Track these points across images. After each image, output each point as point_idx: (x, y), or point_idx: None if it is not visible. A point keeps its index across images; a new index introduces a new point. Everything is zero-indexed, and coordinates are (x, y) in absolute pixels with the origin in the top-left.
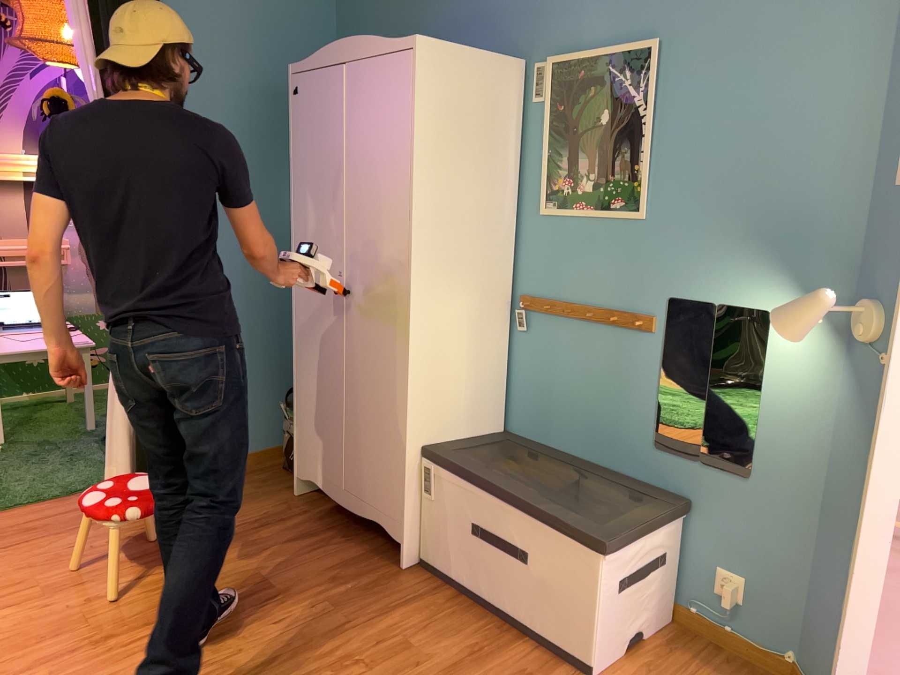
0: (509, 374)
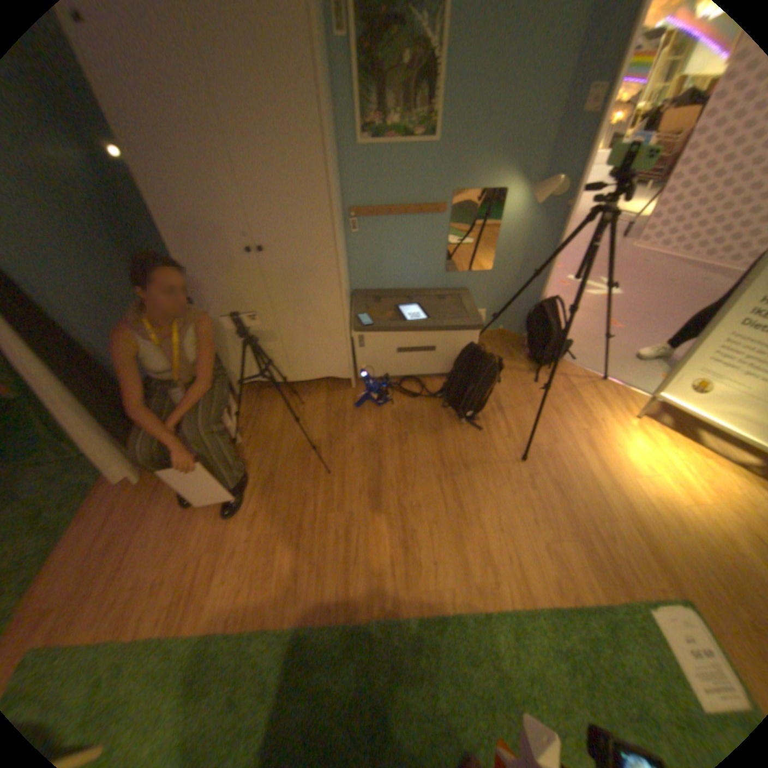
0: (348, 261)
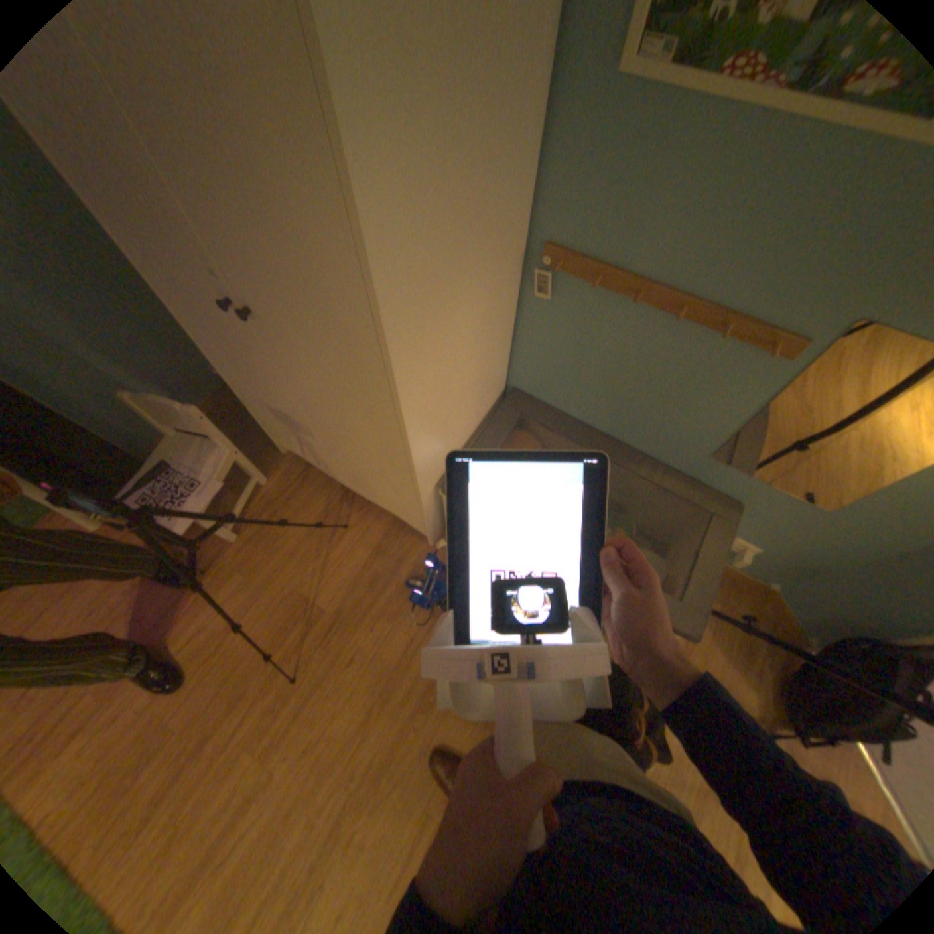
0: (516, 341)
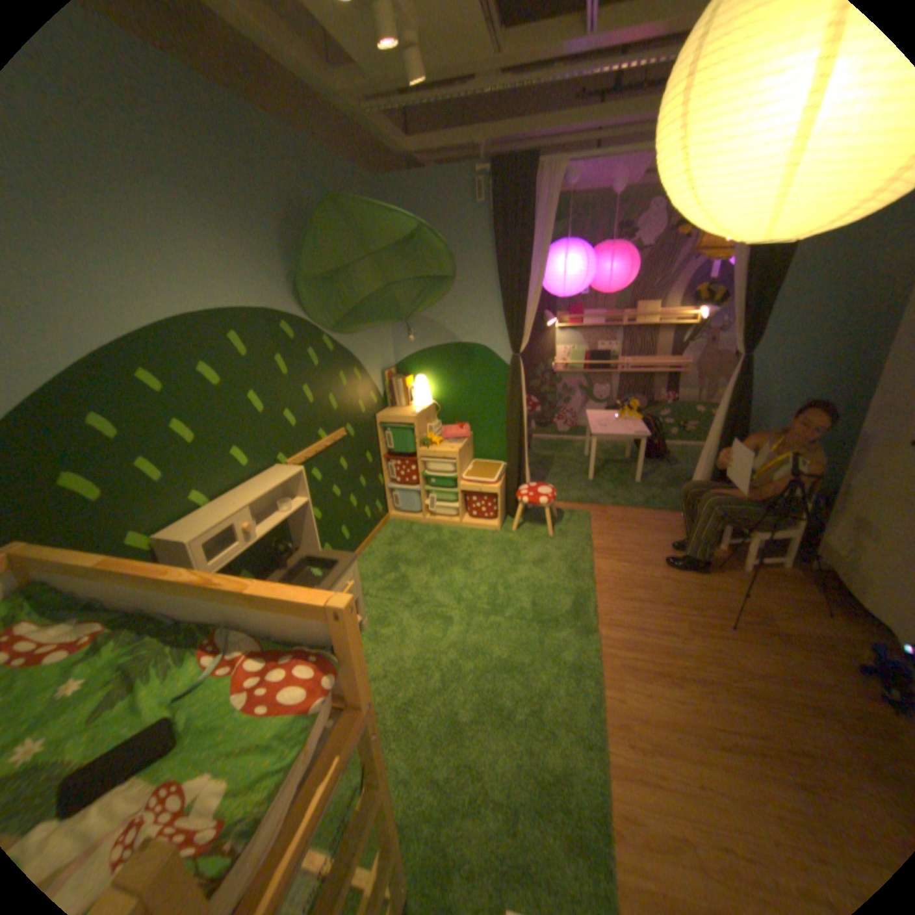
0: None
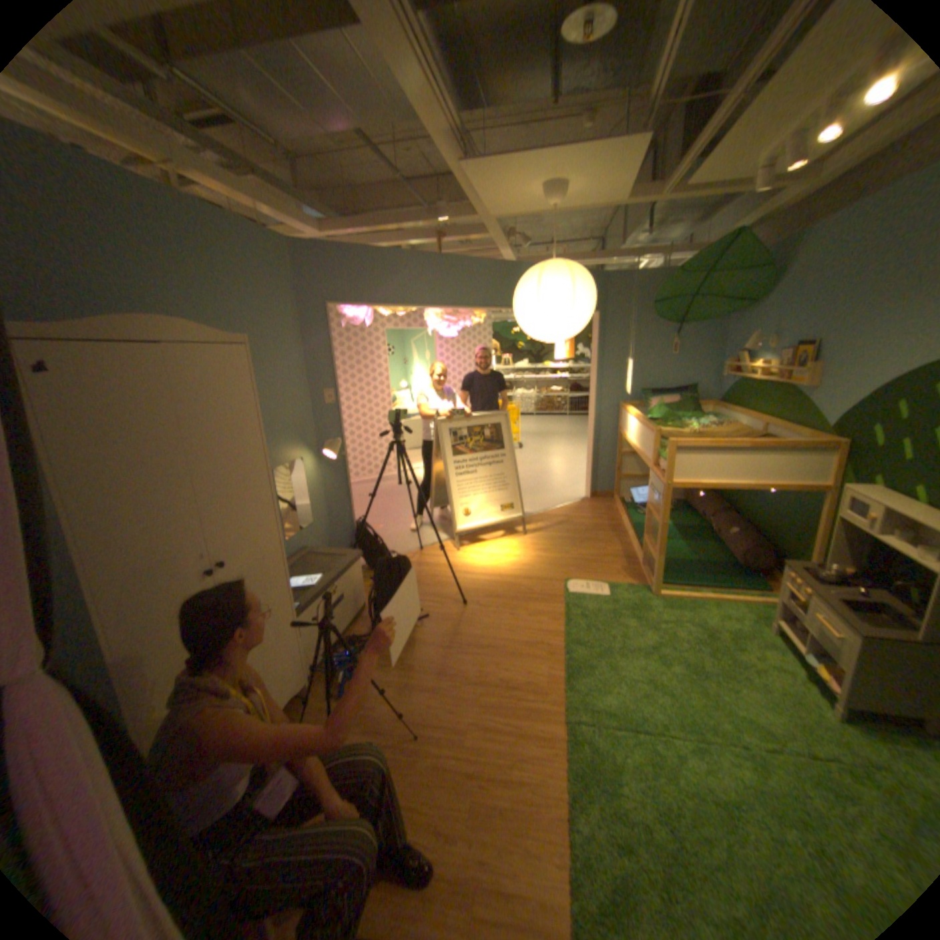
0: None
